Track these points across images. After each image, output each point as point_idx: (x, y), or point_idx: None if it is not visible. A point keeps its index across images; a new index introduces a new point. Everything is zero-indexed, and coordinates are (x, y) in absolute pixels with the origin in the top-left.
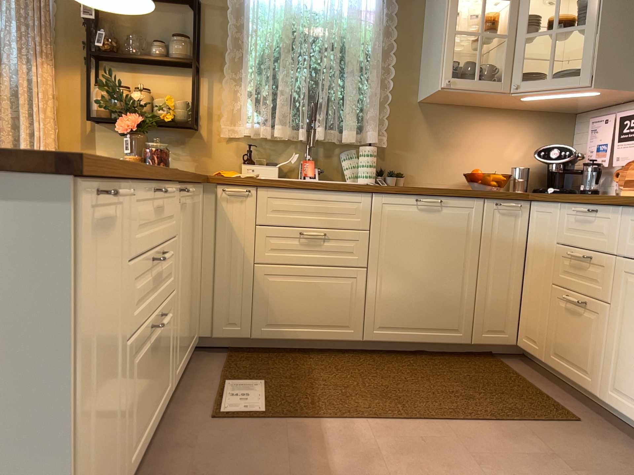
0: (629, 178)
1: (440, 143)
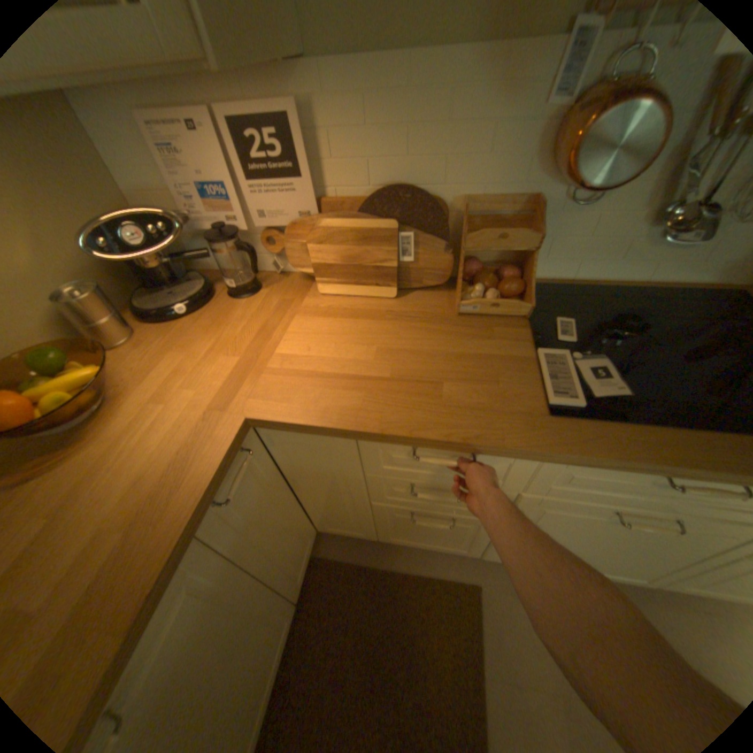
0: (318, 258)
1: None
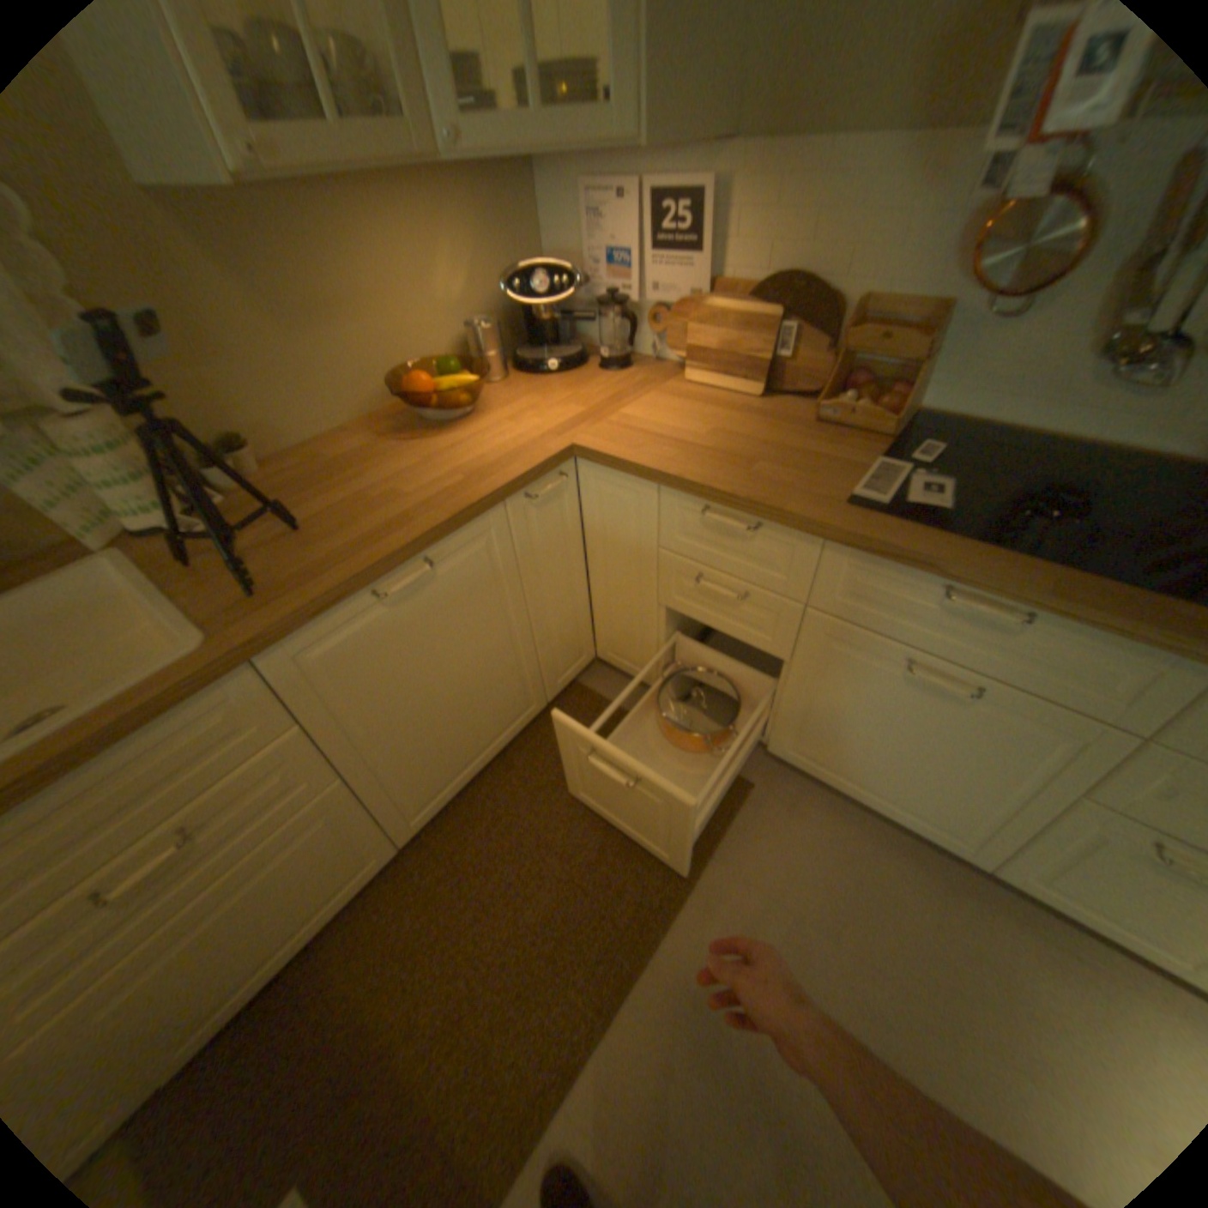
0: (694, 342)
1: (285, 315)
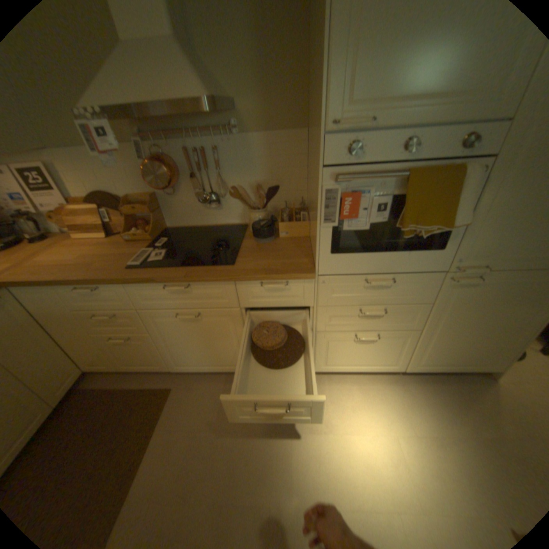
0: (67, 223)
1: None
